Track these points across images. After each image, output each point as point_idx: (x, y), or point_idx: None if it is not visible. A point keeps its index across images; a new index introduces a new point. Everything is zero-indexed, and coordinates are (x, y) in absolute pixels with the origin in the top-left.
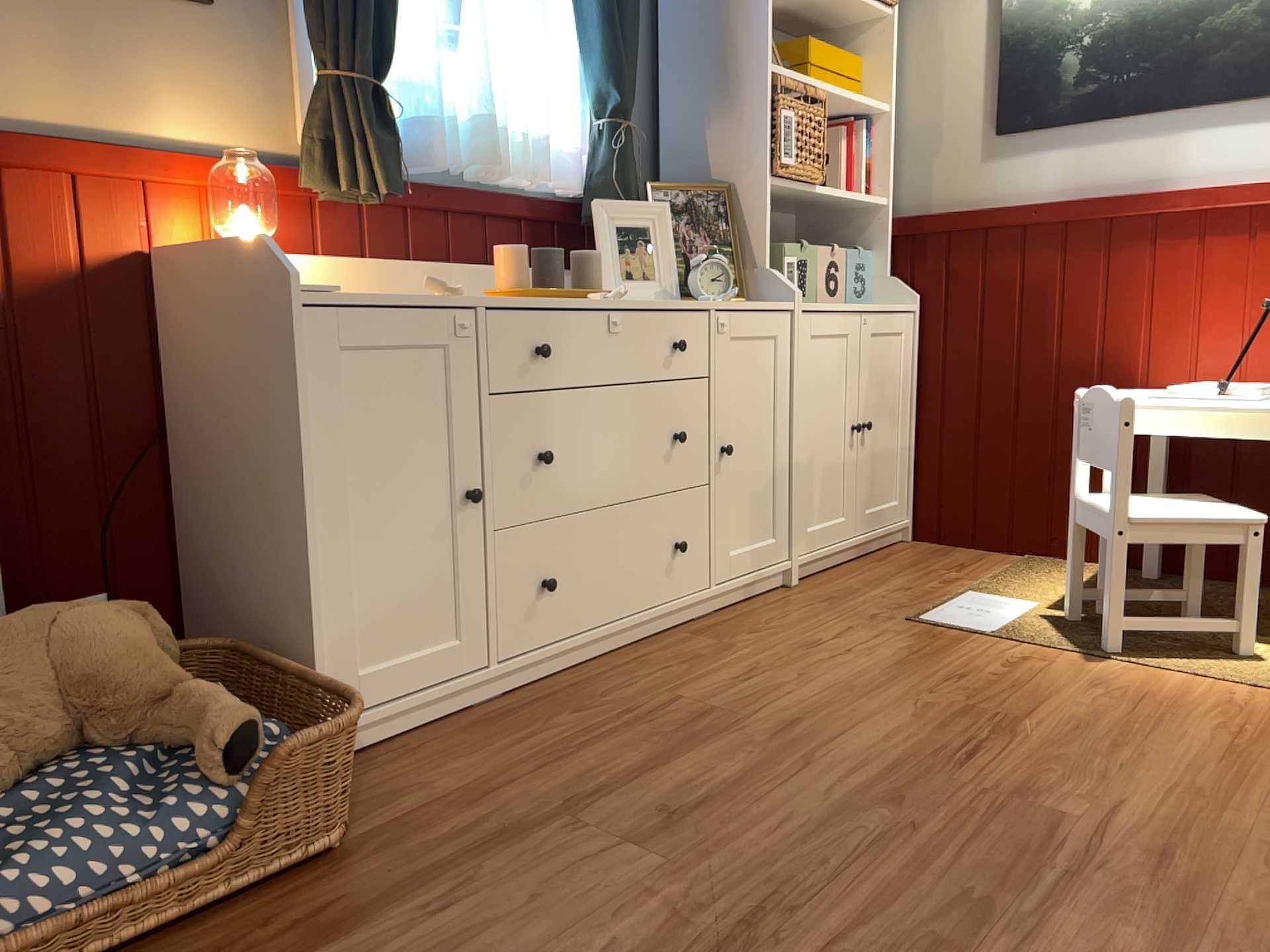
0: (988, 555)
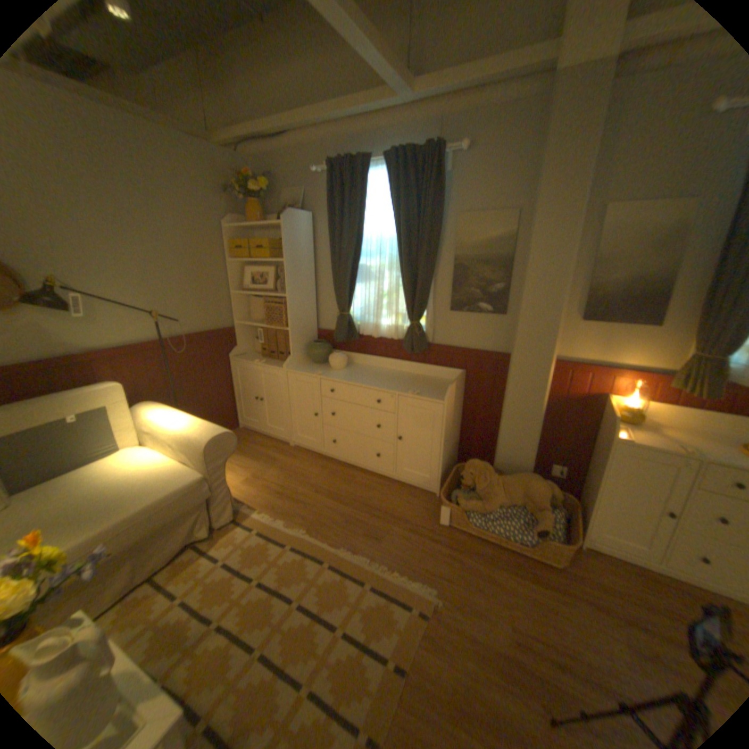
0: None
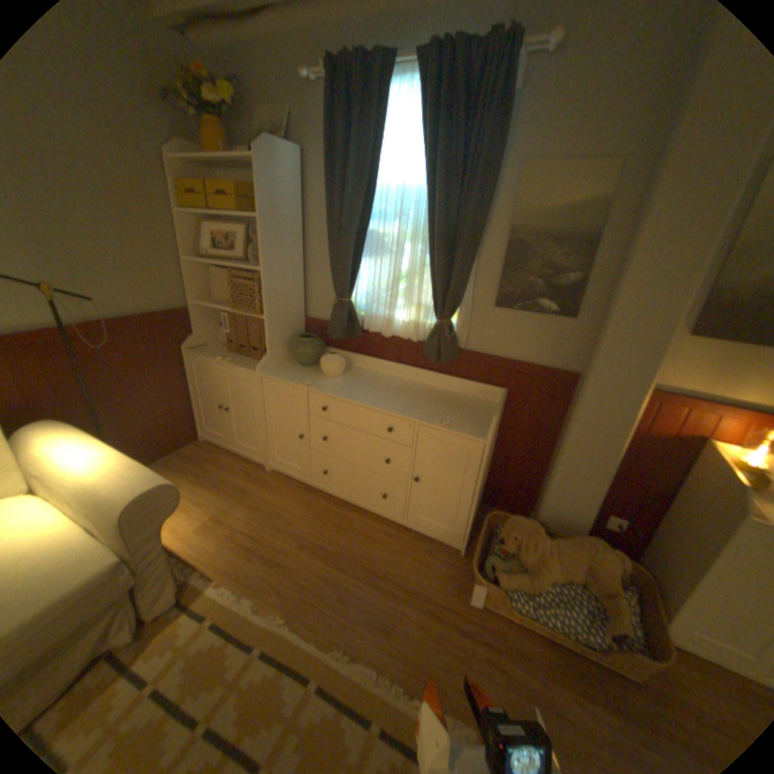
0: None
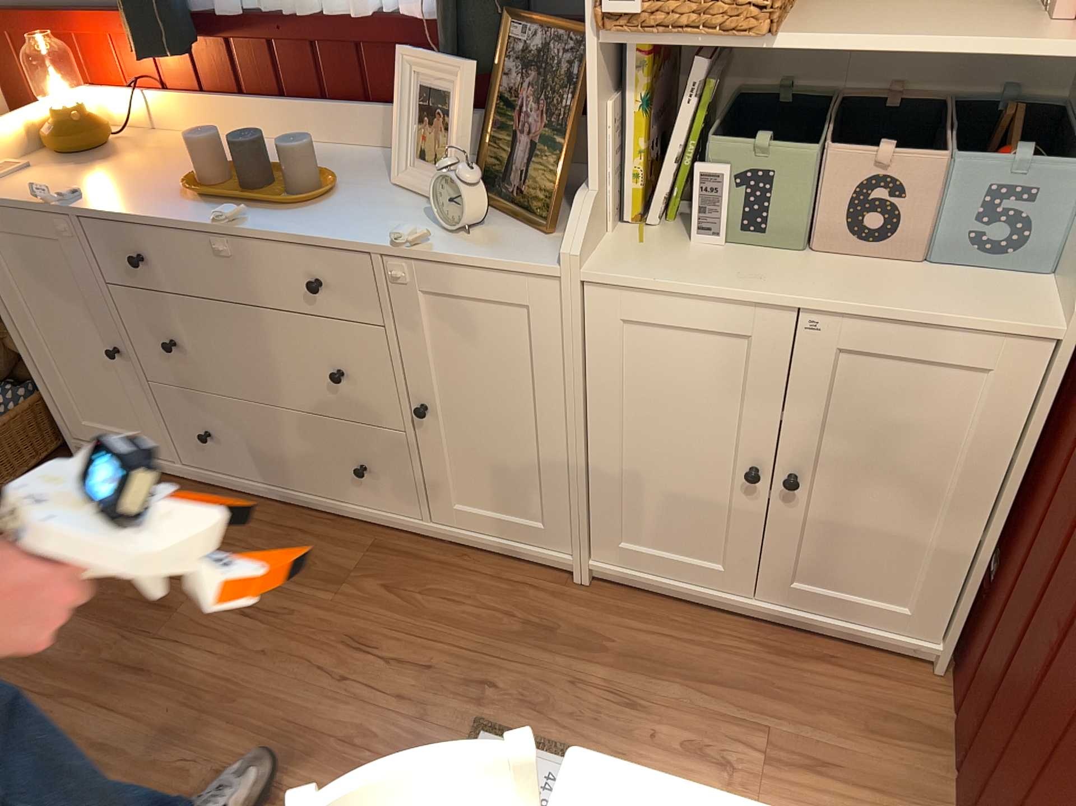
0: (922, 796)
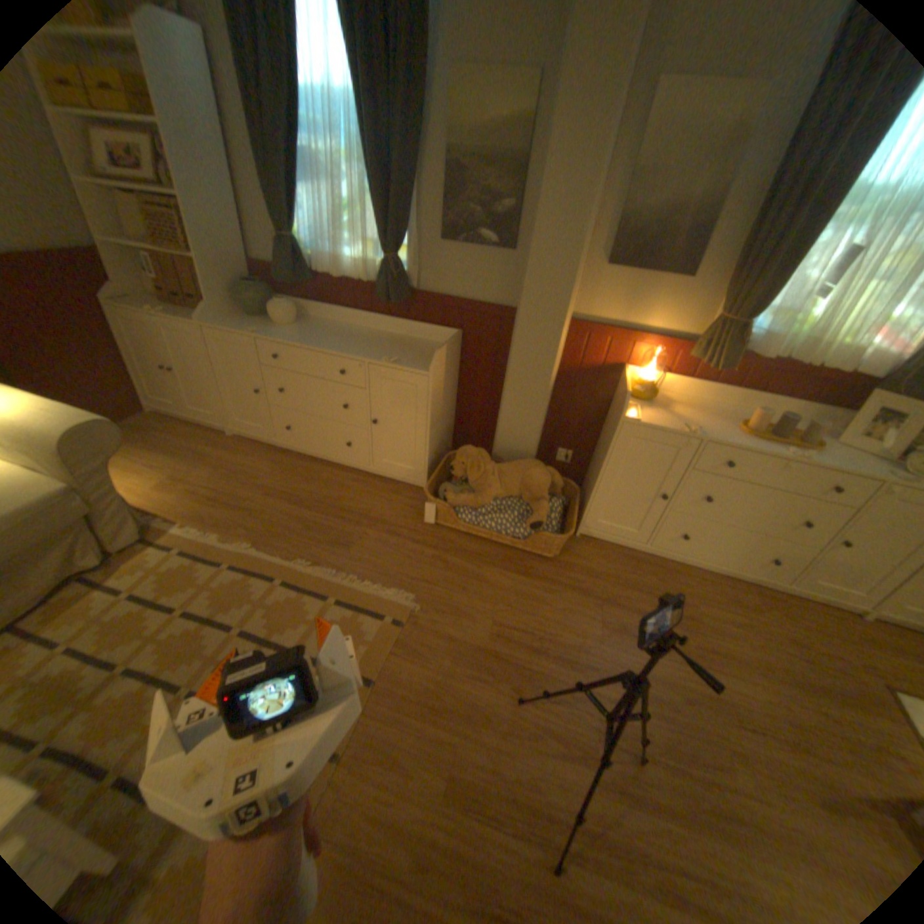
0: None
